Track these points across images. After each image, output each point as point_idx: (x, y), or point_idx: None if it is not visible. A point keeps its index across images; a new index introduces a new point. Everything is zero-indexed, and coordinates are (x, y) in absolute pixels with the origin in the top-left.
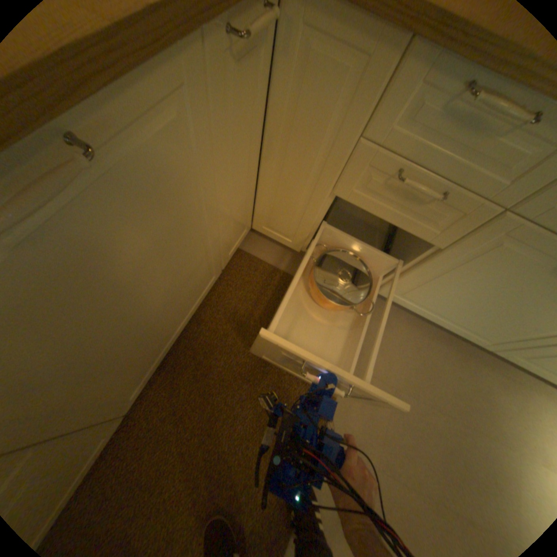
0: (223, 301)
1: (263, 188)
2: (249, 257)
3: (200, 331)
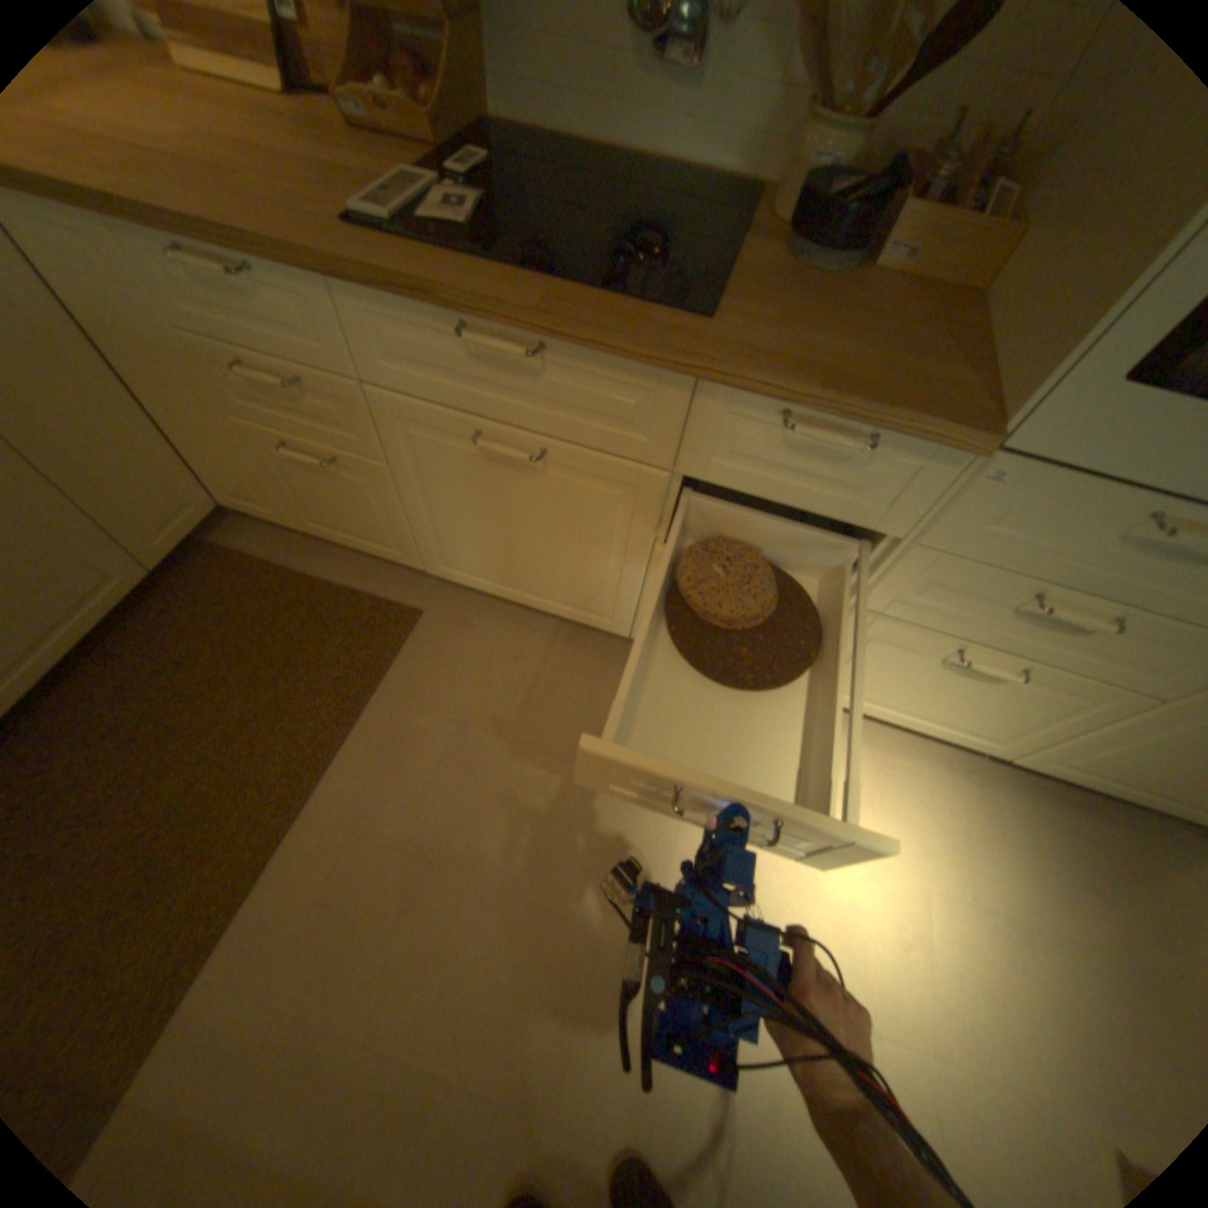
0: (164, 625)
1: (168, 432)
2: (225, 555)
3: (112, 674)
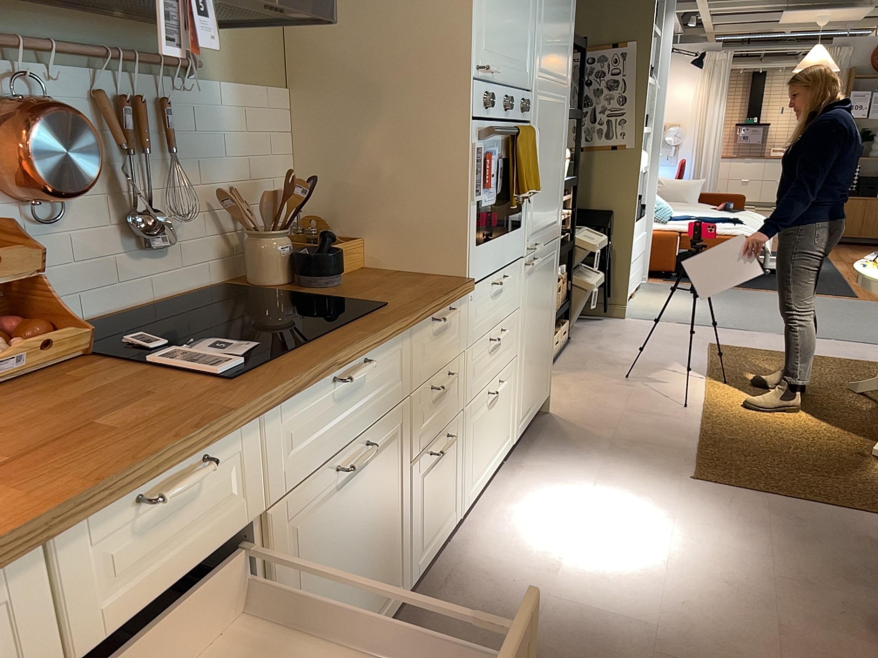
0: None
1: None
2: None
3: None
